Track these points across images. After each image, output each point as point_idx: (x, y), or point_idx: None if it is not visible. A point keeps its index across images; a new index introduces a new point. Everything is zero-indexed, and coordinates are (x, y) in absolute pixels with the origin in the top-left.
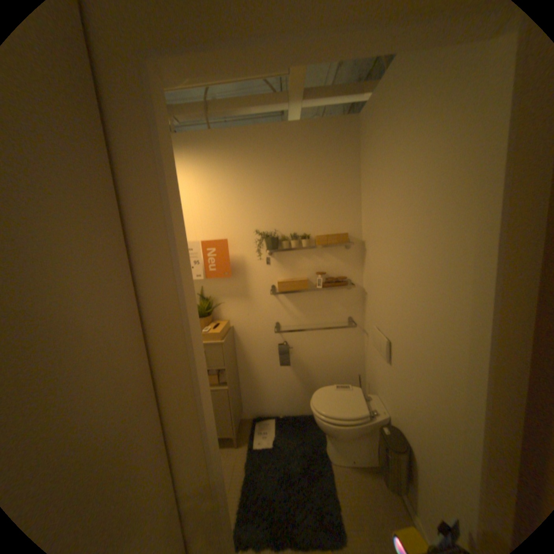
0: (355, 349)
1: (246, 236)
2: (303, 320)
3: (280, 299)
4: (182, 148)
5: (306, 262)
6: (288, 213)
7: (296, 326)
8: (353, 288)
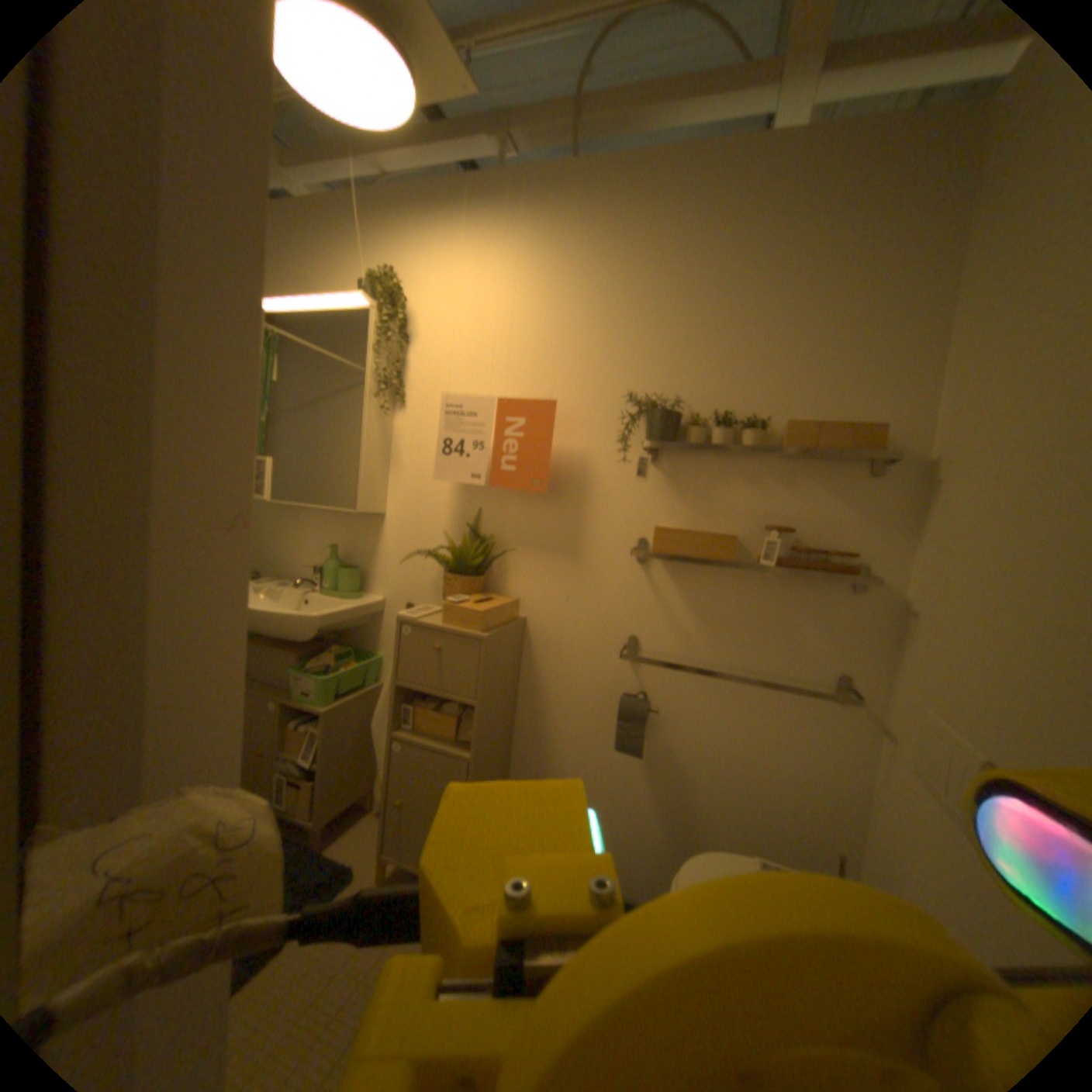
0: (846, 775)
1: (603, 404)
2: (705, 647)
3: (654, 577)
4: (508, 194)
5: (745, 491)
6: (723, 358)
7: (683, 659)
8: (876, 592)
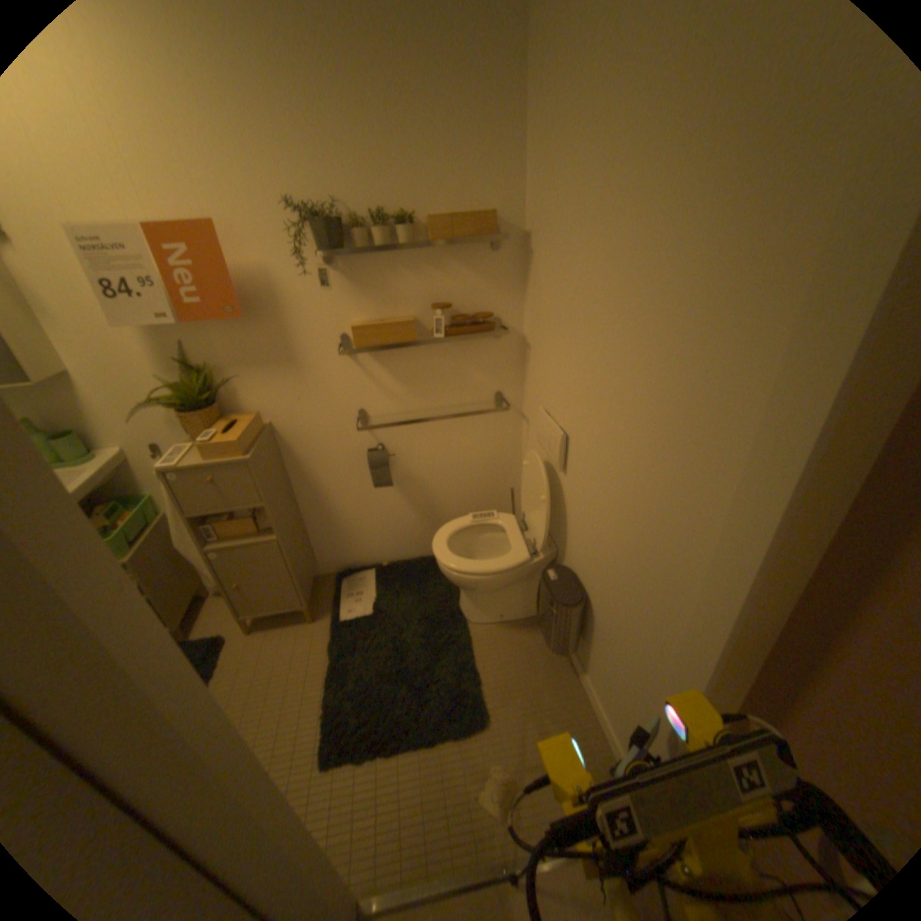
0: (506, 448)
1: (262, 213)
2: (412, 402)
3: (362, 363)
4: None
5: (410, 280)
6: (360, 152)
7: (400, 415)
8: (505, 336)
